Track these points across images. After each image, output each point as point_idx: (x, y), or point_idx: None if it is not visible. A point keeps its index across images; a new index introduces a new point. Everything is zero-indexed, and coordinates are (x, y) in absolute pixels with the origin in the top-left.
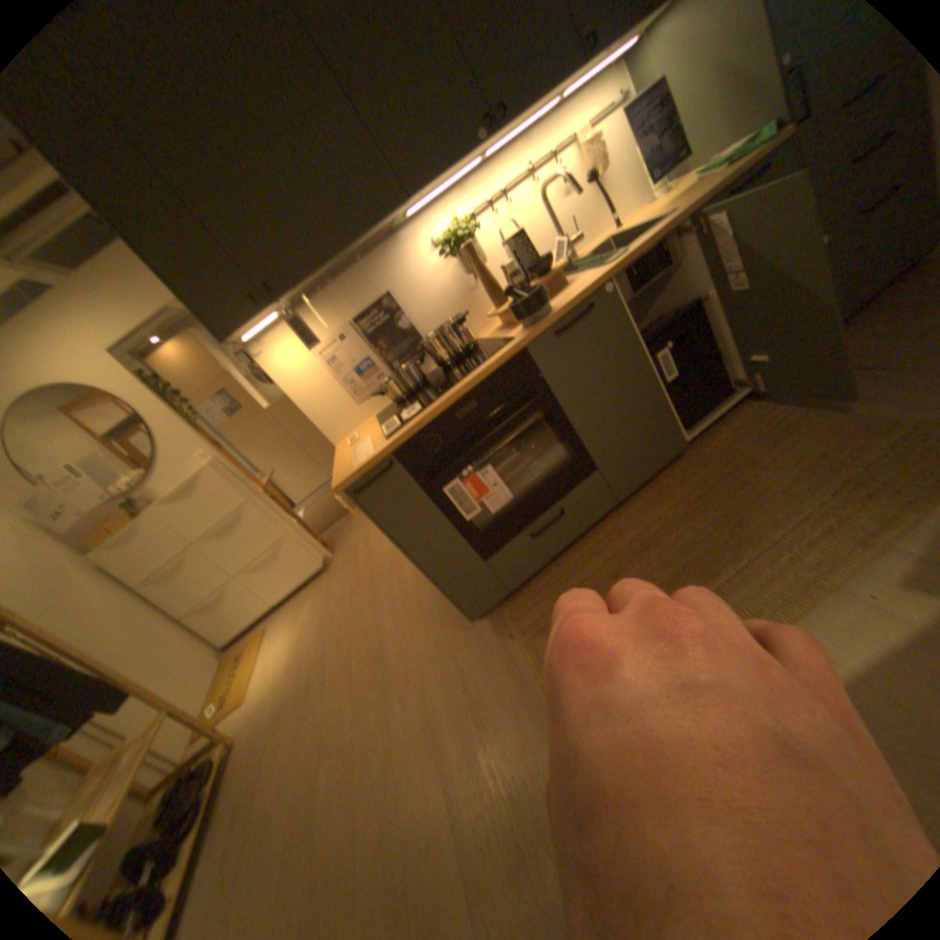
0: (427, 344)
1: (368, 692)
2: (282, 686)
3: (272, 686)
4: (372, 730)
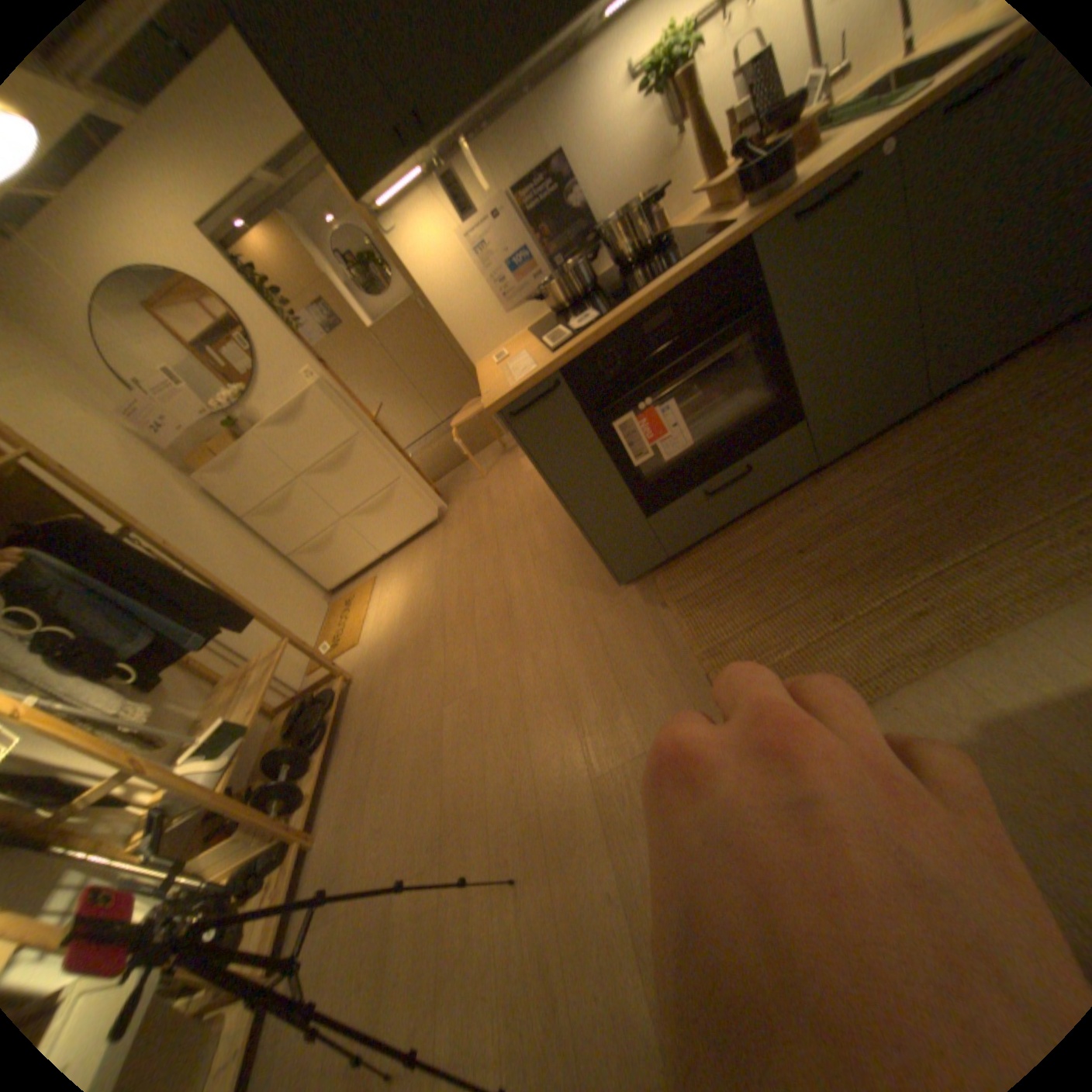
0: (606, 232)
1: (495, 646)
2: (400, 632)
3: (389, 632)
4: (501, 681)
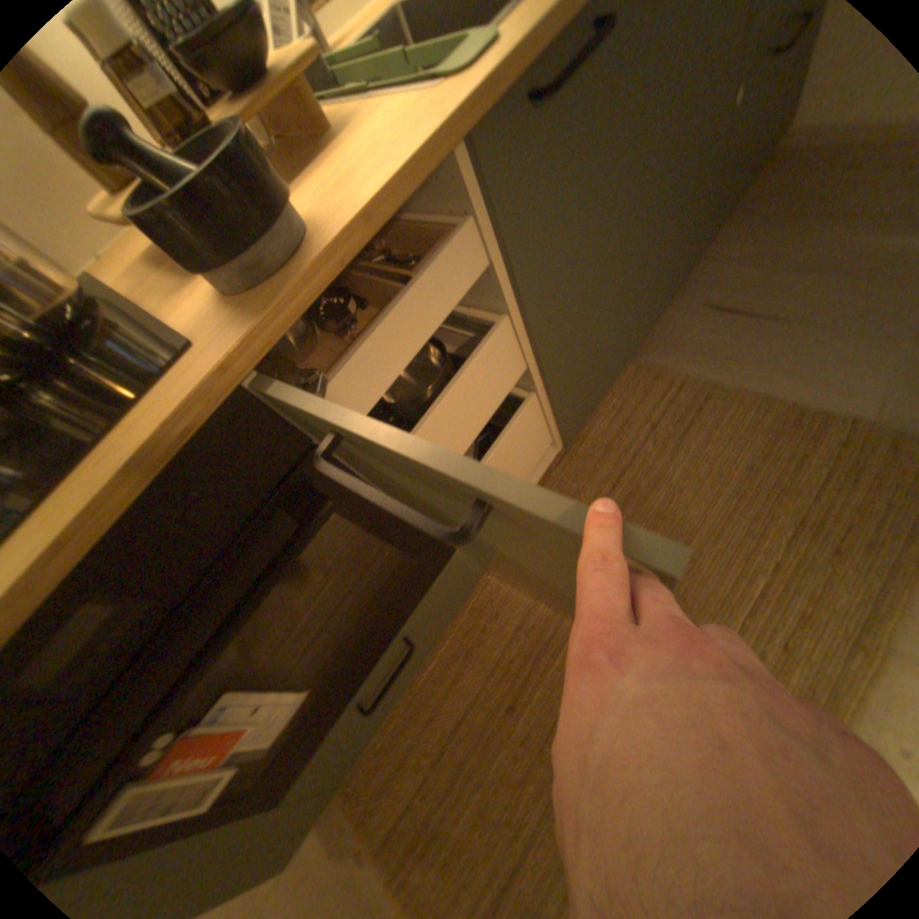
0: None
1: None
2: None
3: None
4: None
